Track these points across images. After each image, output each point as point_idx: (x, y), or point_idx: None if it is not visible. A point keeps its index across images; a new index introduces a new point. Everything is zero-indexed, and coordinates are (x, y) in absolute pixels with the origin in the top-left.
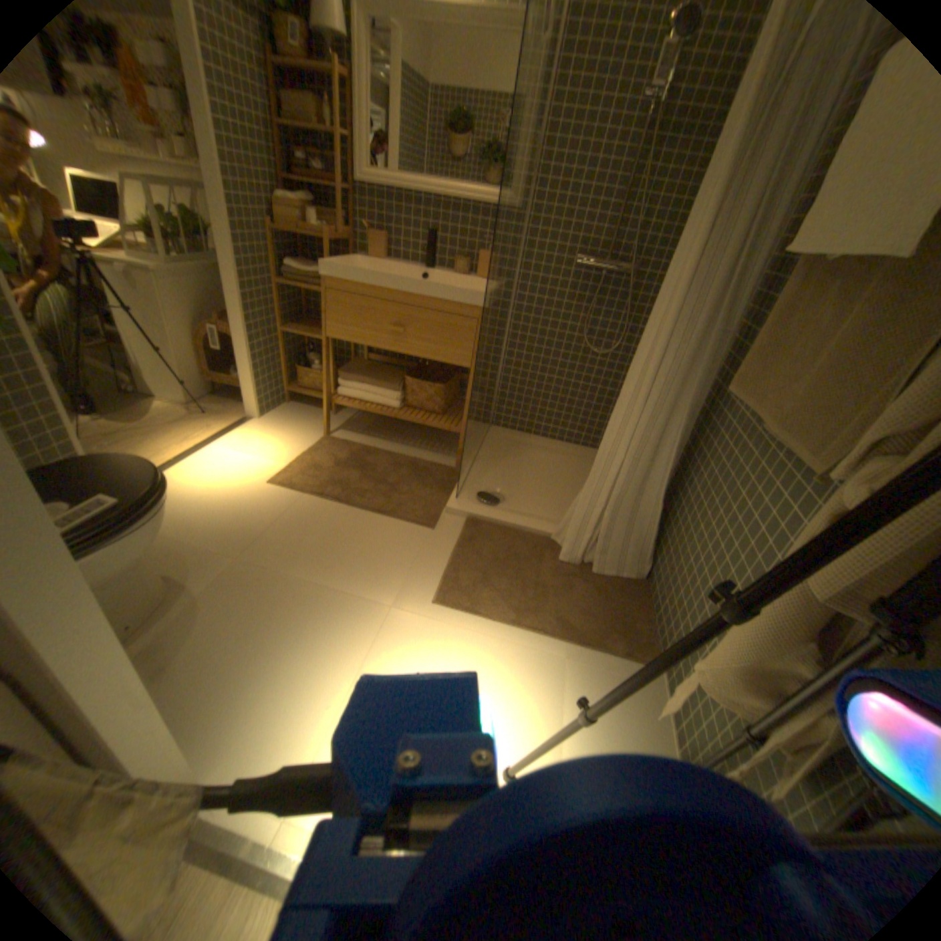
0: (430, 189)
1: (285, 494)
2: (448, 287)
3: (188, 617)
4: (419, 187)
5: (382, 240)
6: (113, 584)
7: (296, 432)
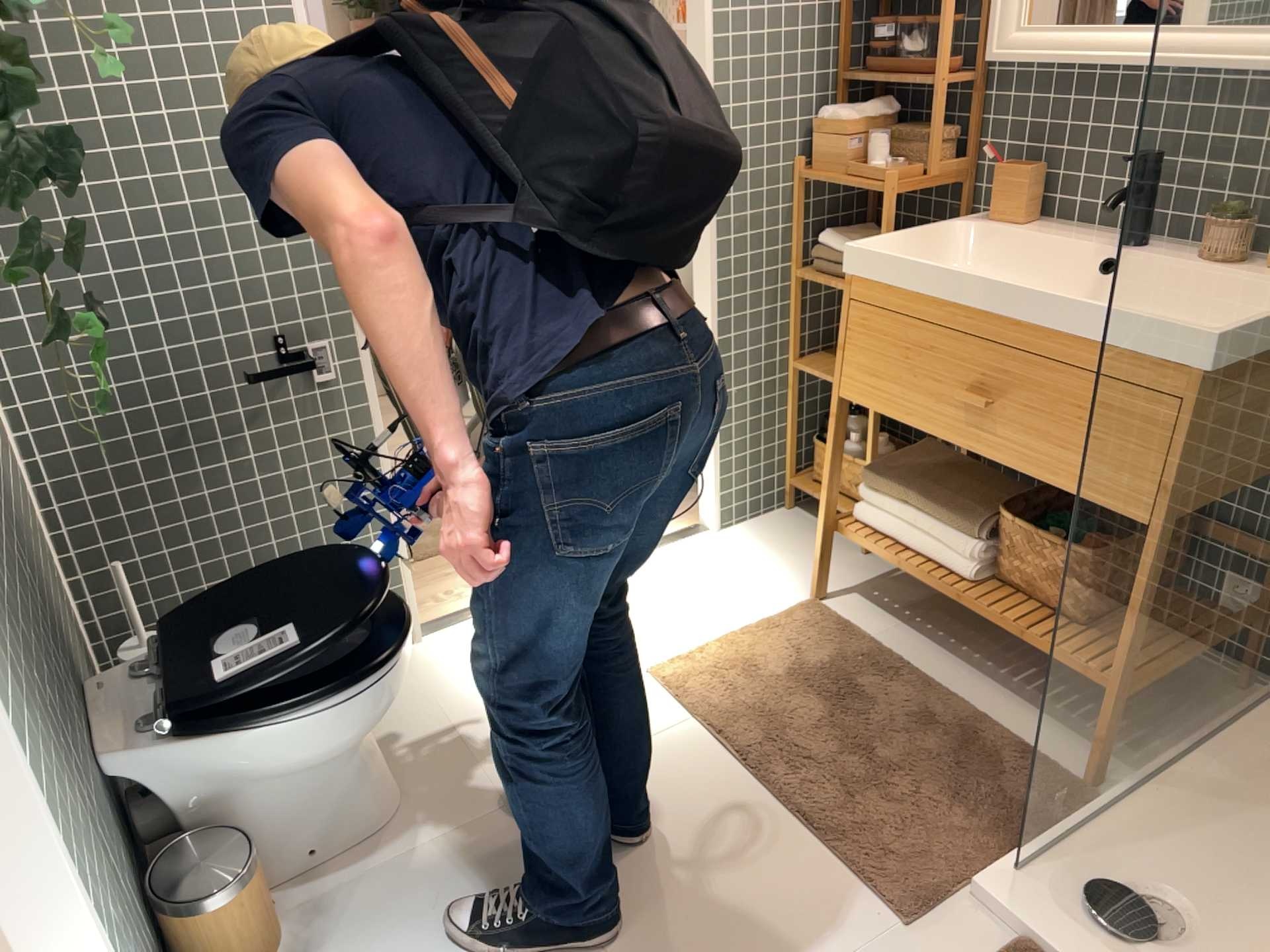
0: (1139, 70)
1: (666, 711)
2: (1123, 311)
3: (394, 888)
4: (1112, 69)
5: (1033, 183)
6: (322, 784)
7: (765, 580)
